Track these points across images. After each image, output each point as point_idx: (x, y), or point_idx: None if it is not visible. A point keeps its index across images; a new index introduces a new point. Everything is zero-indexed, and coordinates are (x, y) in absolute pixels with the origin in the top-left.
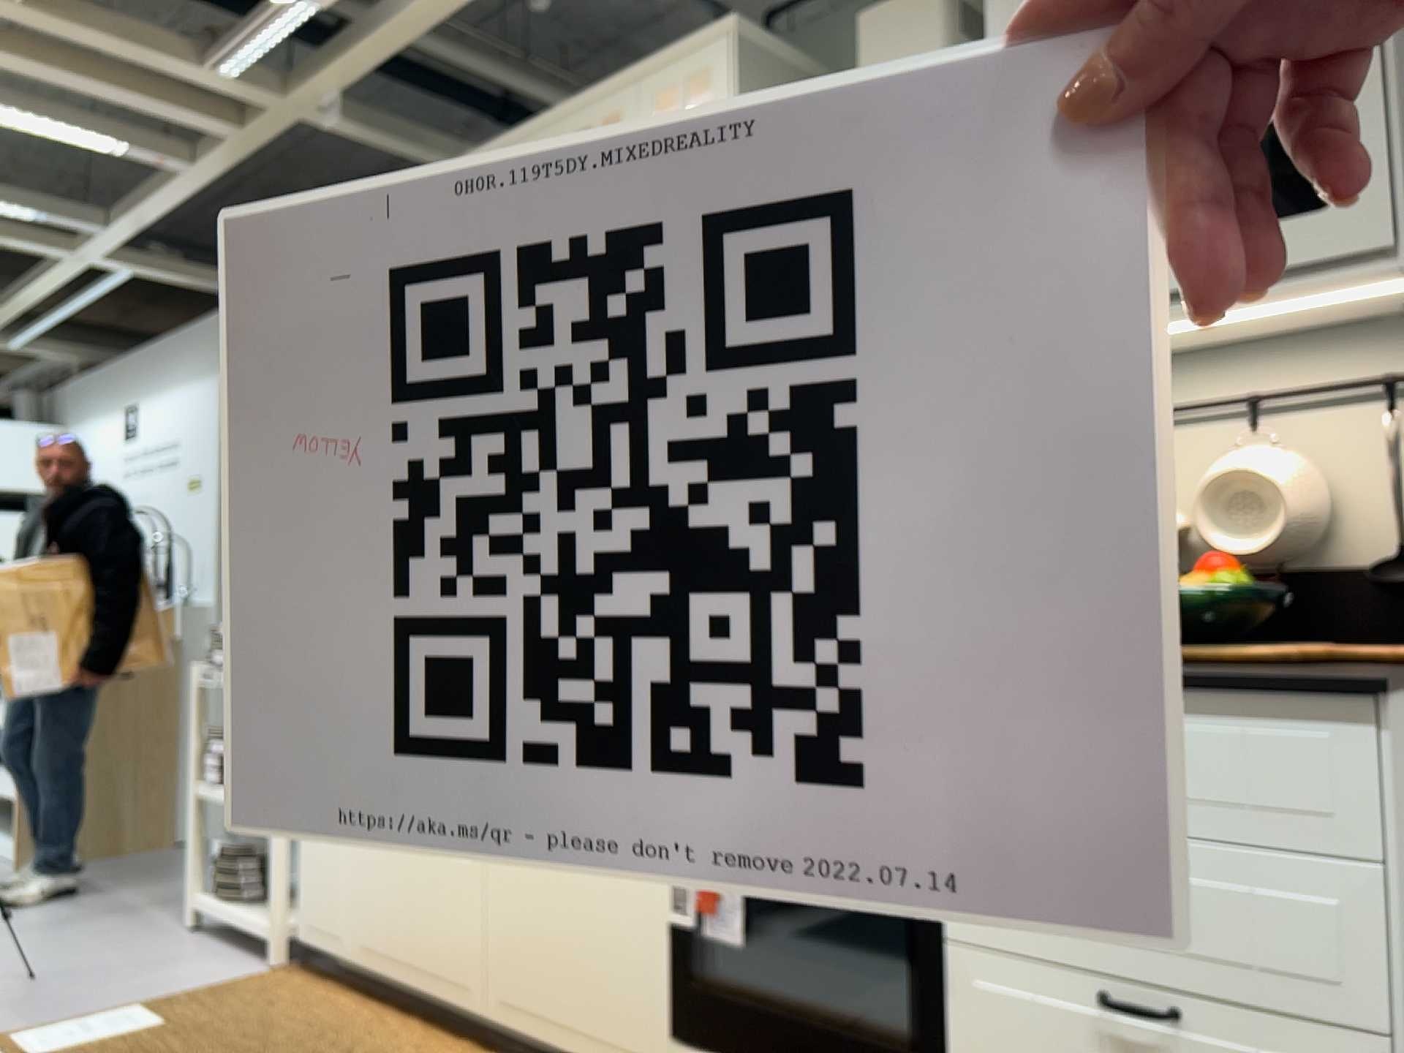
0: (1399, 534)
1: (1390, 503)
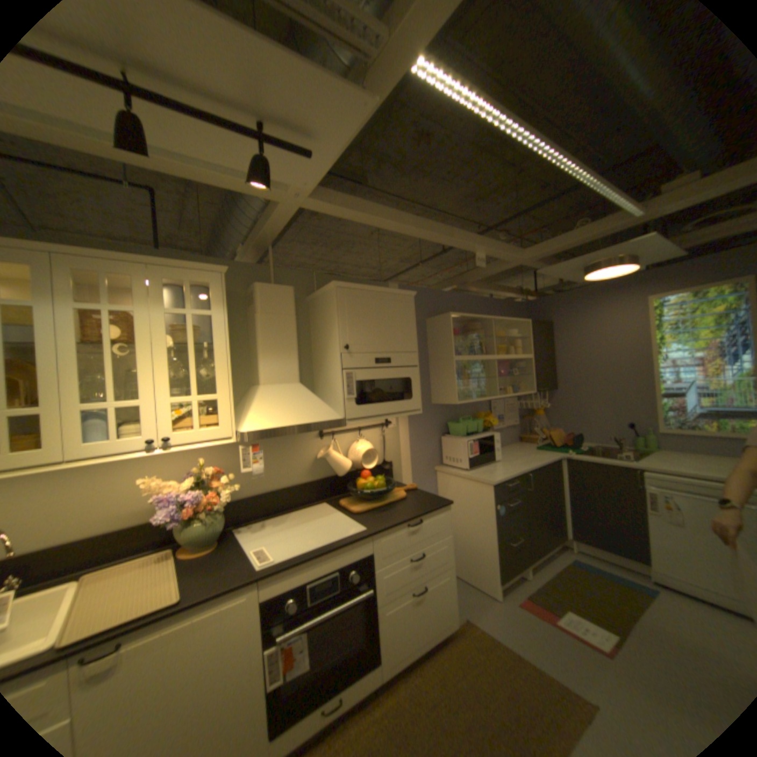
0: (382, 458)
1: (382, 452)
